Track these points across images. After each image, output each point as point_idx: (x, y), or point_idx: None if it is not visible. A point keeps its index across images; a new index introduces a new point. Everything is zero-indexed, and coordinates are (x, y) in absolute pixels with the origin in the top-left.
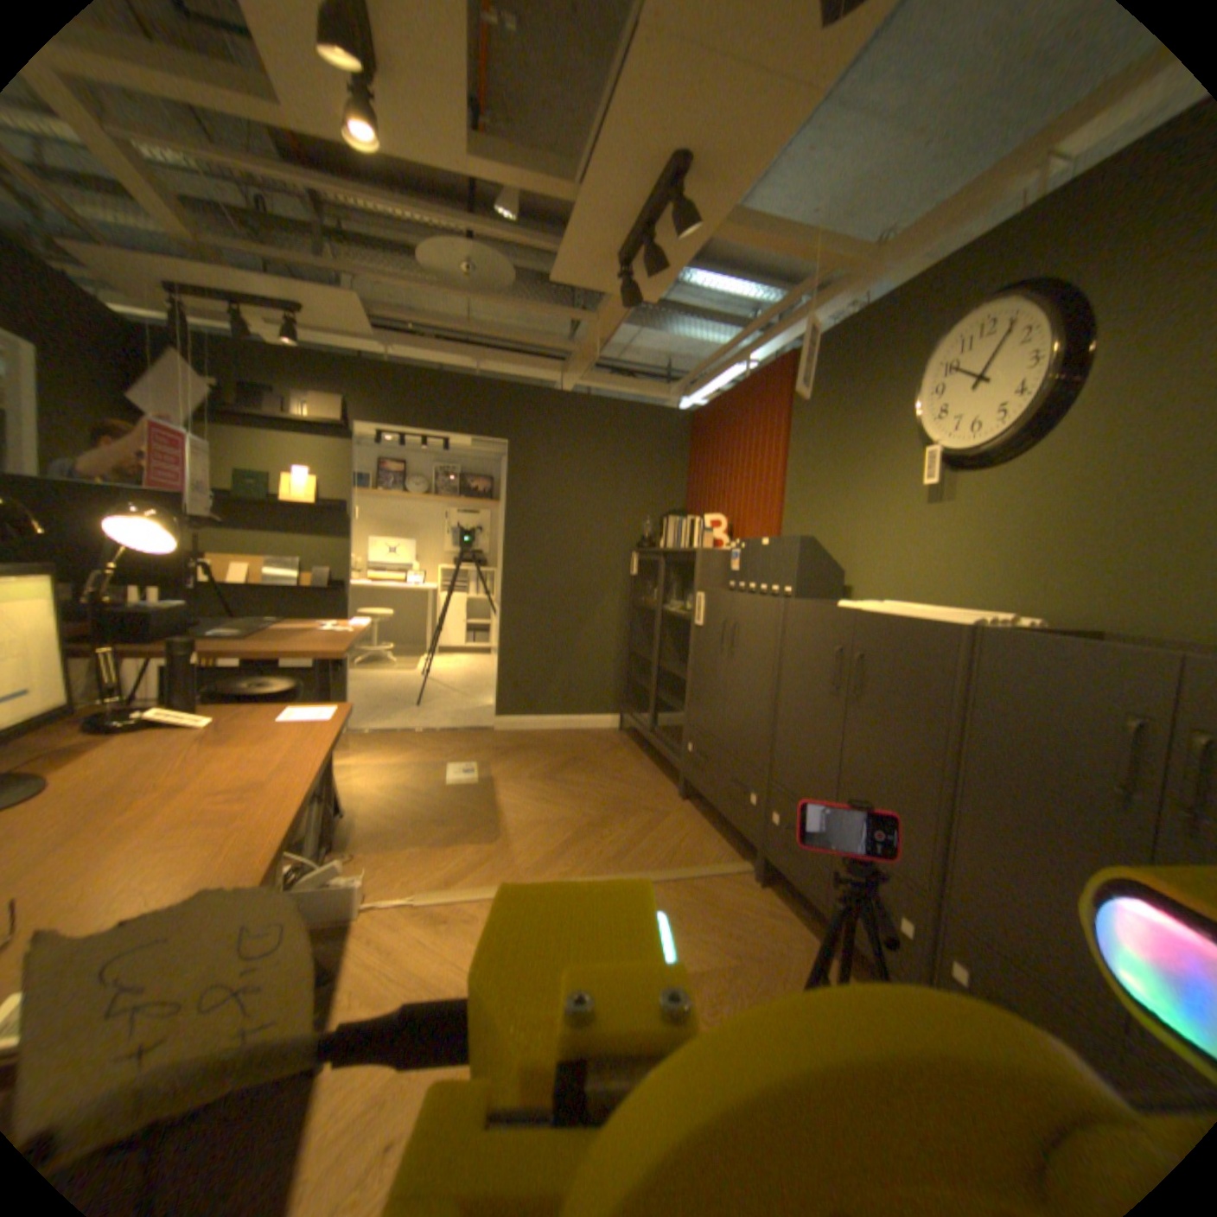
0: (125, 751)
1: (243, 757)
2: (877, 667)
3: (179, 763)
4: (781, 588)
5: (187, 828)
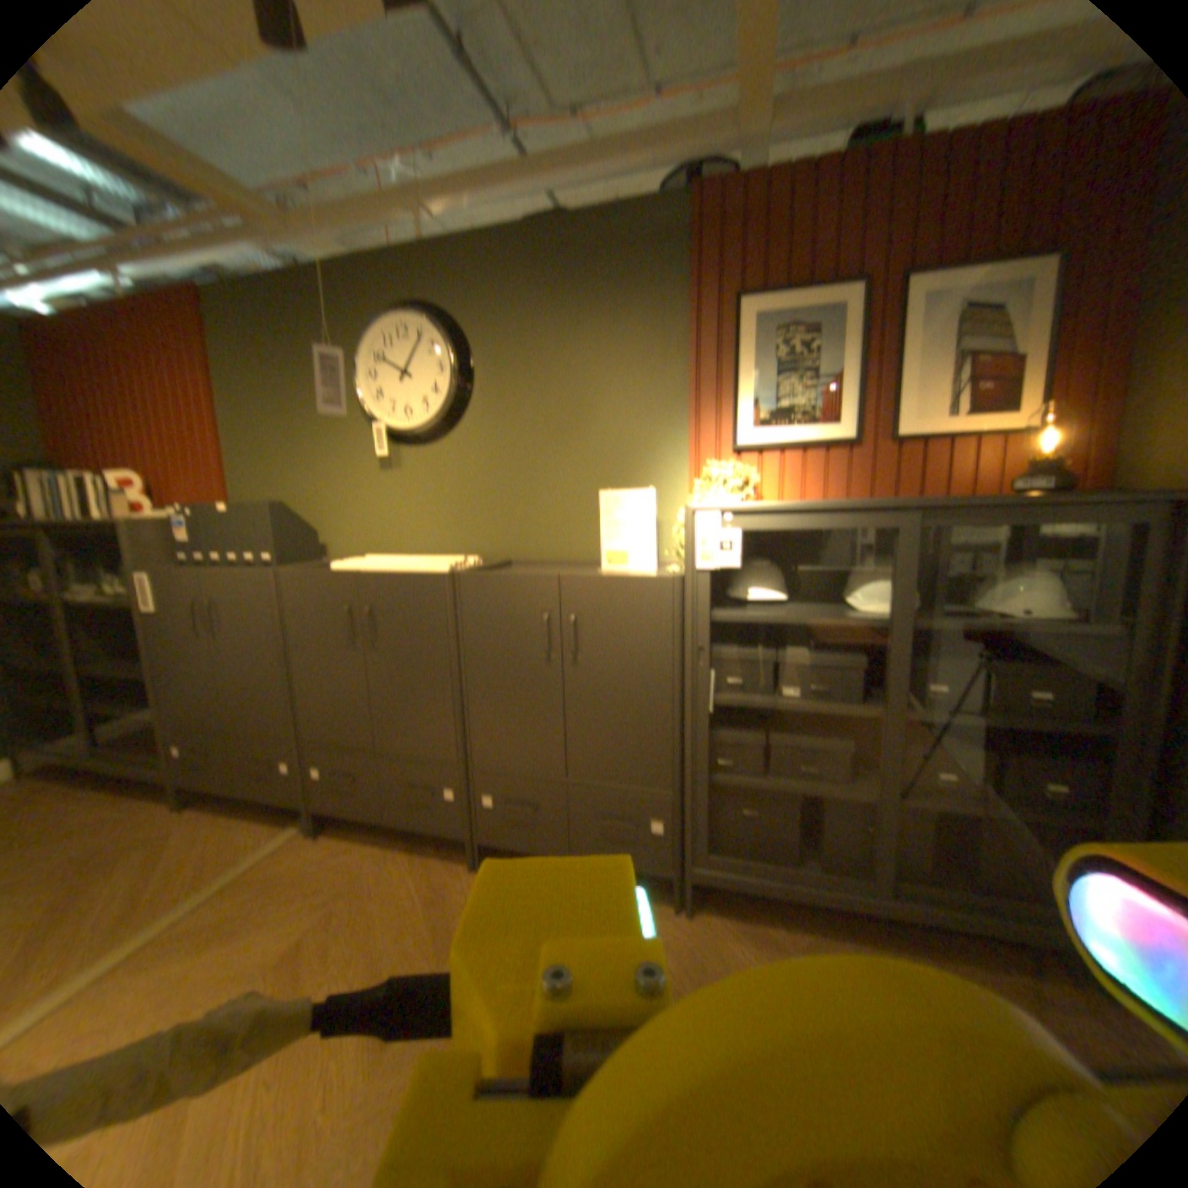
0: None
1: None
2: (387, 615)
3: None
4: (258, 556)
5: None
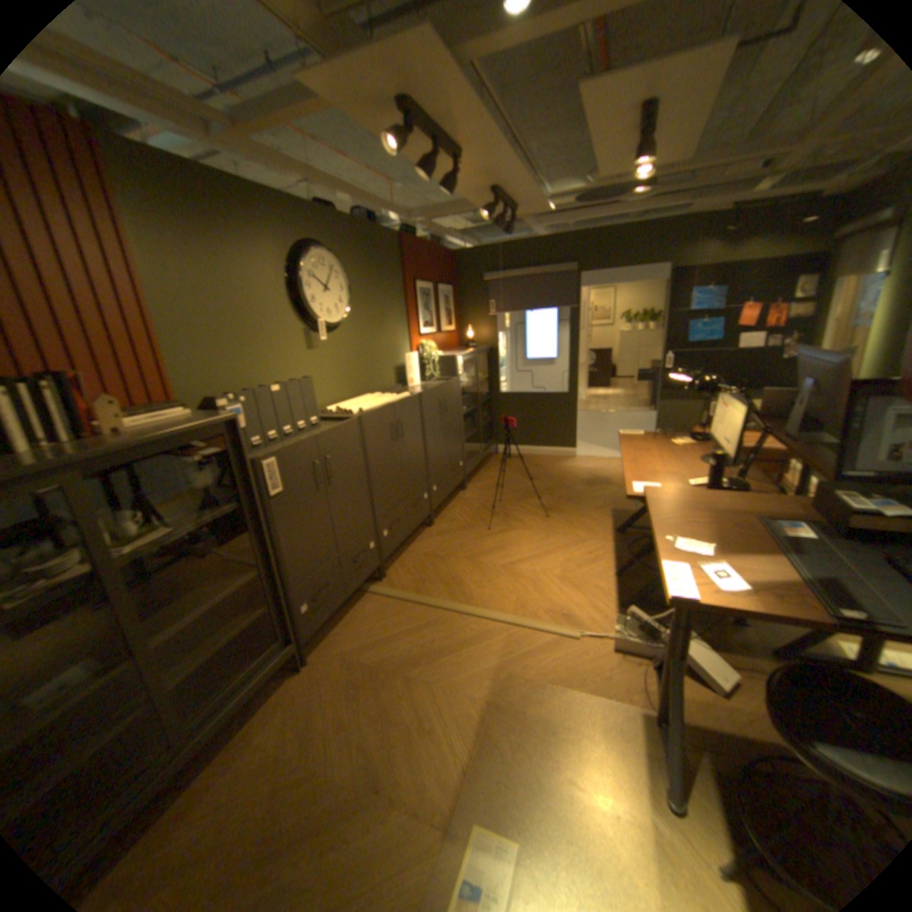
0: (698, 472)
1: (650, 465)
2: (403, 423)
3: (670, 465)
4: (306, 421)
5: (643, 449)
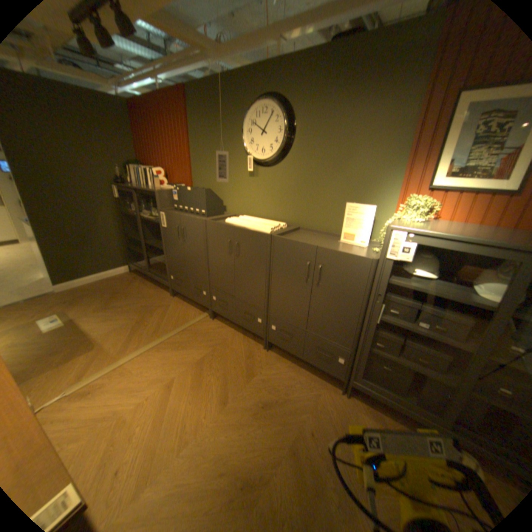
0: None
1: None
2: (243, 247)
3: None
4: (200, 210)
5: None
